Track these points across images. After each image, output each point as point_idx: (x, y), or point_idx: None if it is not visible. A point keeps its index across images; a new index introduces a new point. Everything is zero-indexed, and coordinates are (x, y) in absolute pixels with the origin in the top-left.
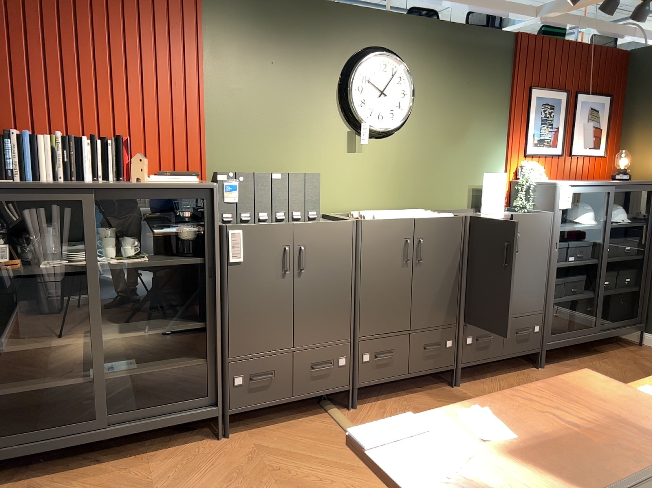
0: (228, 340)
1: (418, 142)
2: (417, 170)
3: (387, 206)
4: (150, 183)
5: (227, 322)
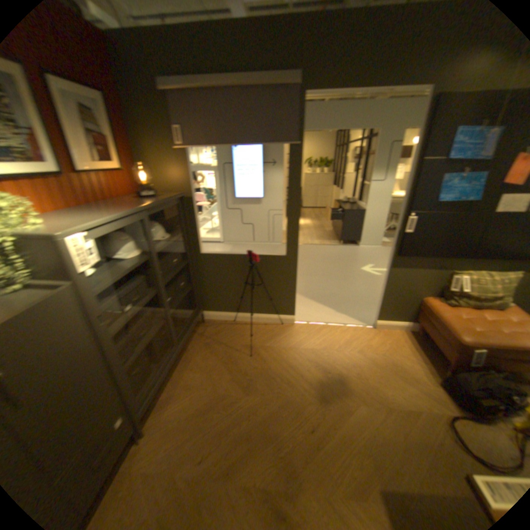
0: None
1: None
2: None
3: None
4: None
5: None
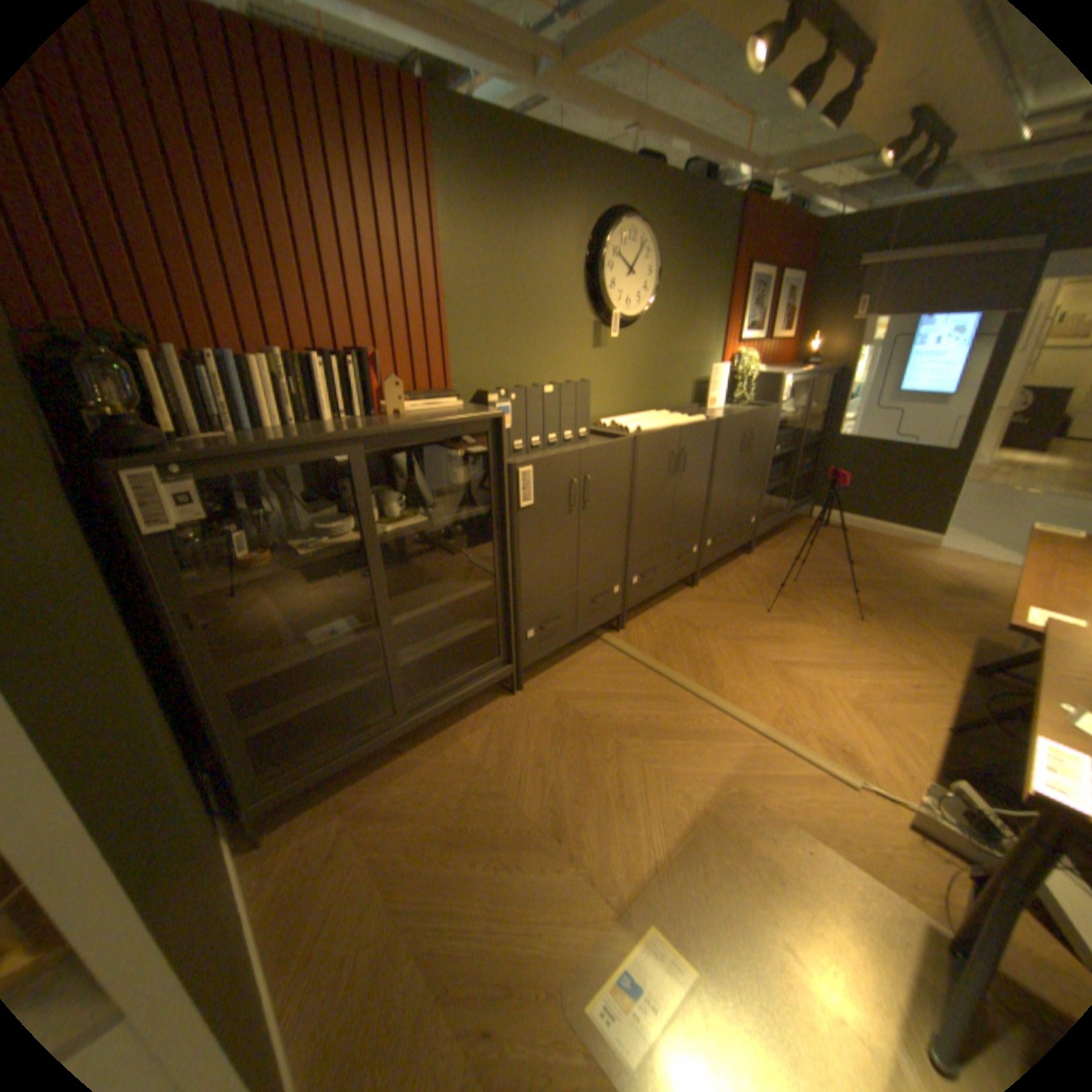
0: (521, 594)
1: (656, 332)
2: (653, 366)
3: (626, 410)
4: (413, 415)
5: (521, 575)
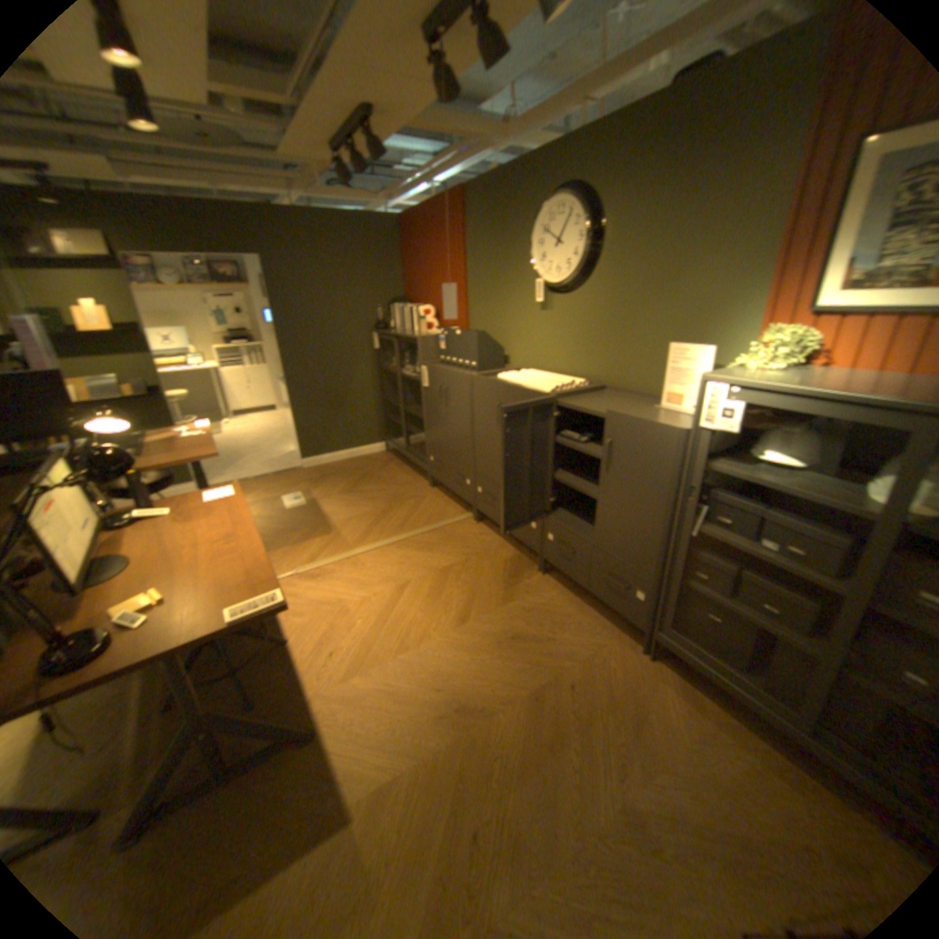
0: (429, 432)
1: (608, 295)
2: (604, 333)
3: (572, 371)
4: (423, 333)
5: (428, 422)
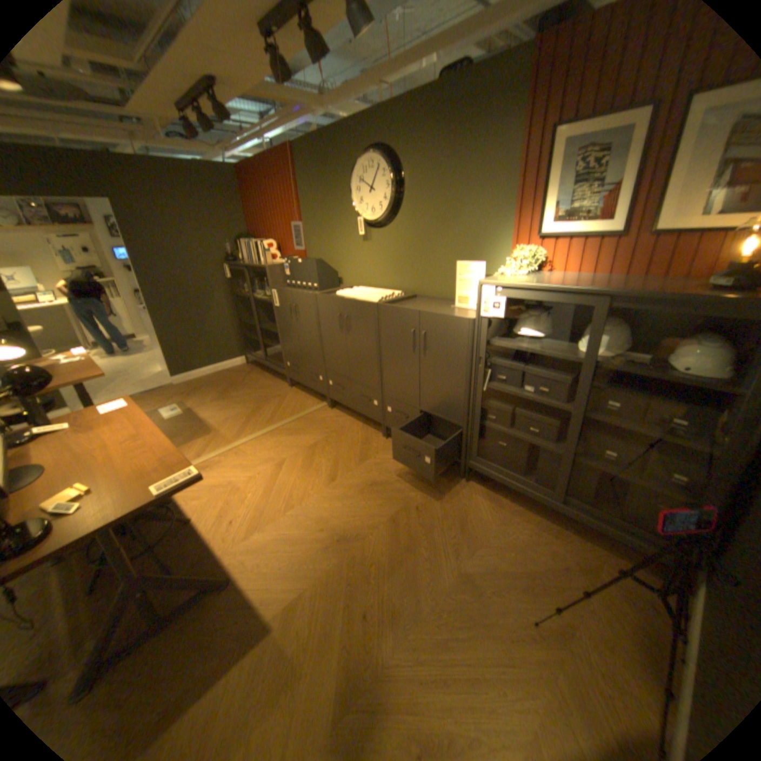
0: (283, 343)
1: (410, 229)
2: (411, 256)
3: (391, 286)
4: (269, 263)
5: (281, 334)
